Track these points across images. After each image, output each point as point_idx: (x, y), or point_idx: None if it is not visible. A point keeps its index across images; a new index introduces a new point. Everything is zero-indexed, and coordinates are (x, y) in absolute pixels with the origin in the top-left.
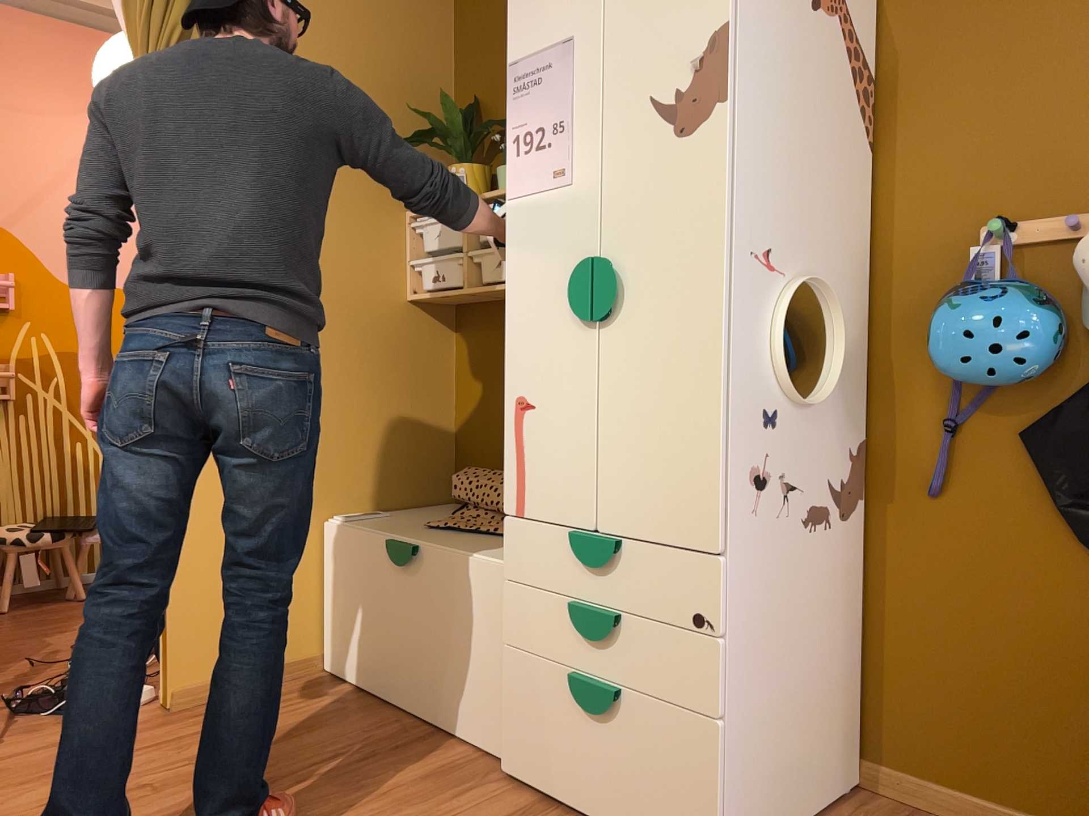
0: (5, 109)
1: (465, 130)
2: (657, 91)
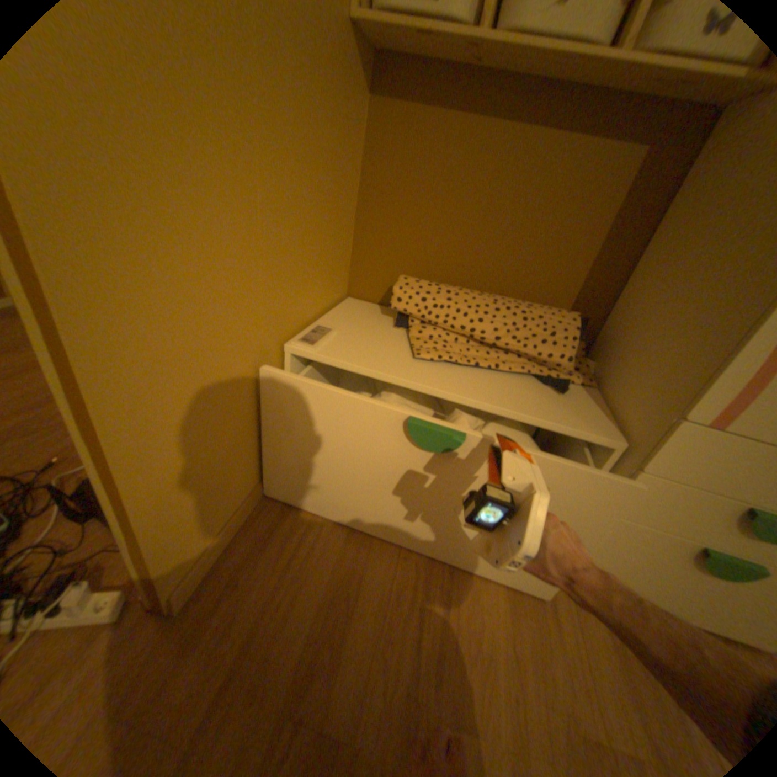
0: None
1: None
2: None
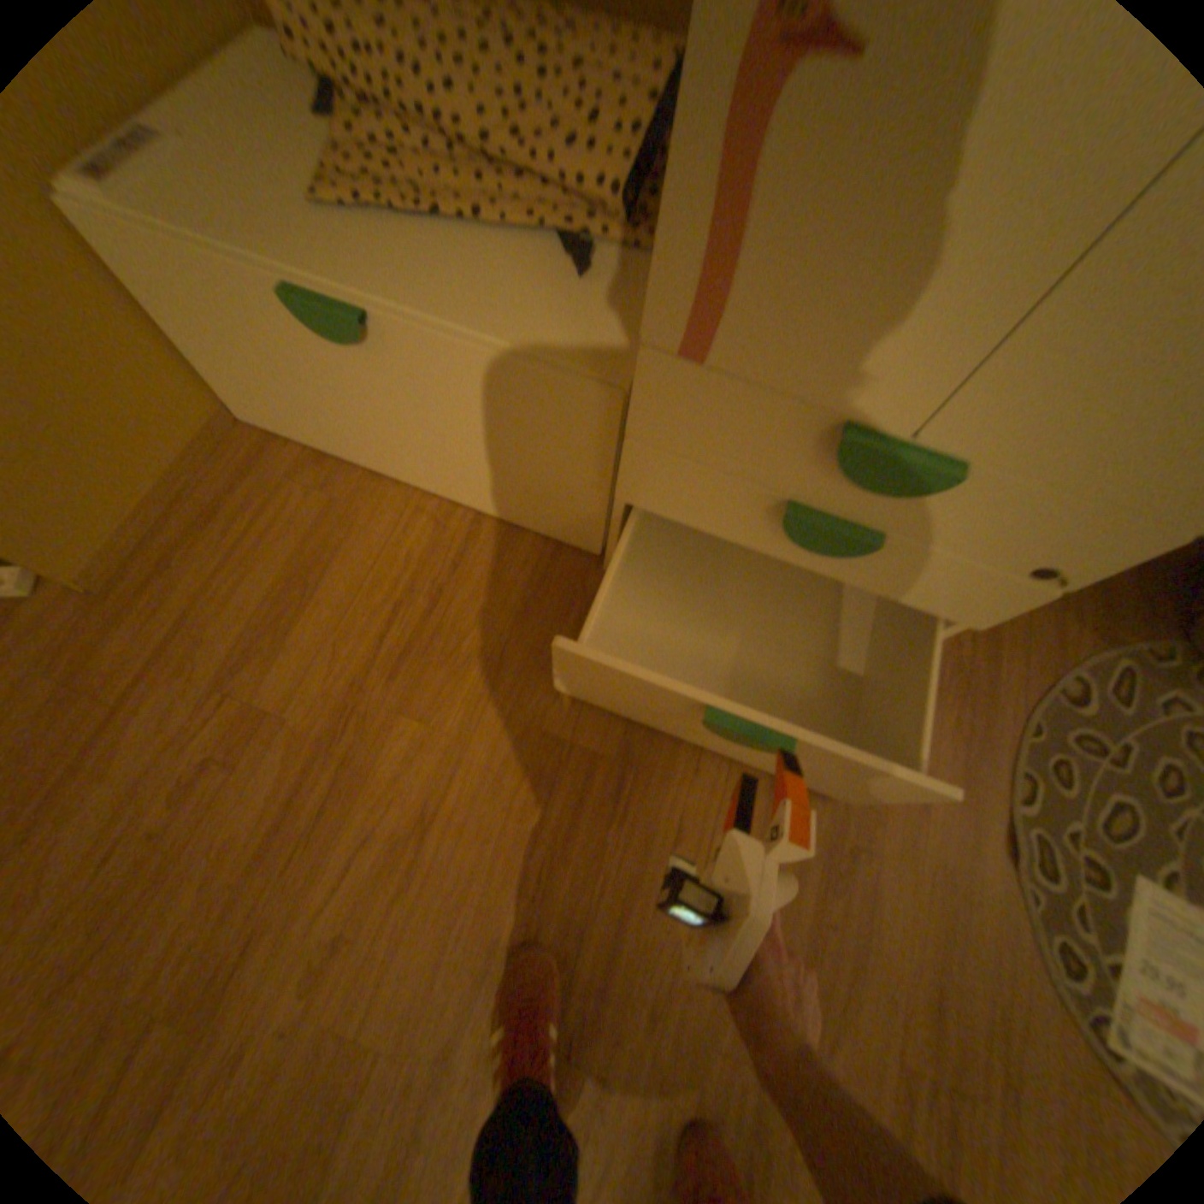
0: None
1: None
2: None
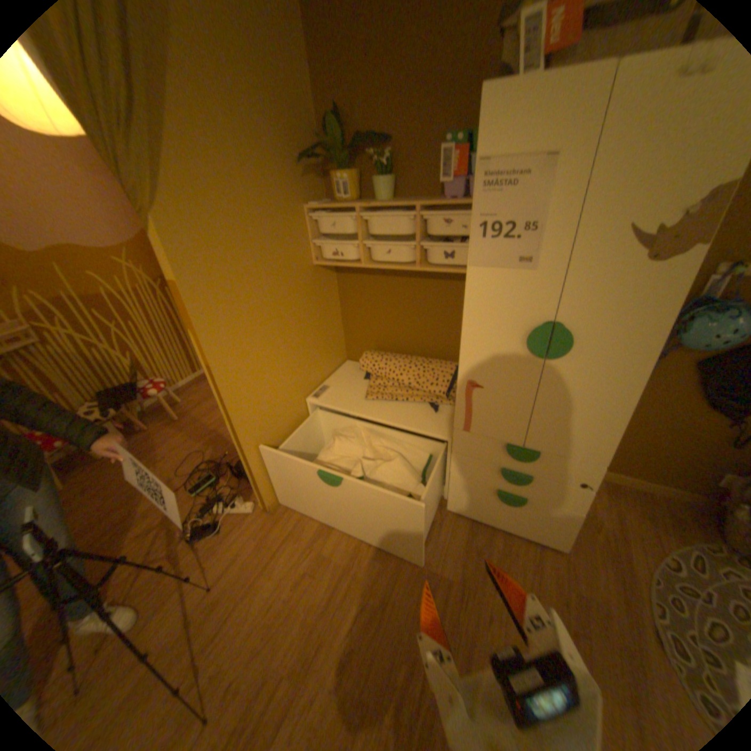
0: None
1: (340, 140)
2: (640, 220)
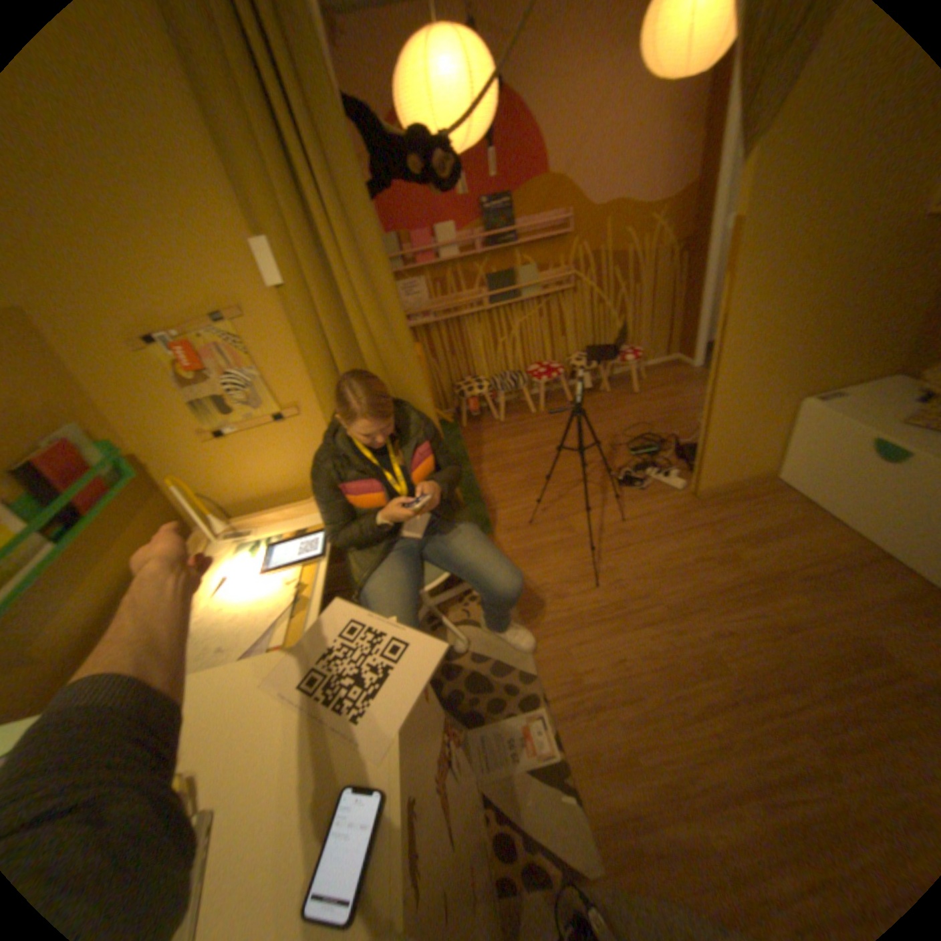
0: (555, 78)
1: None
2: None
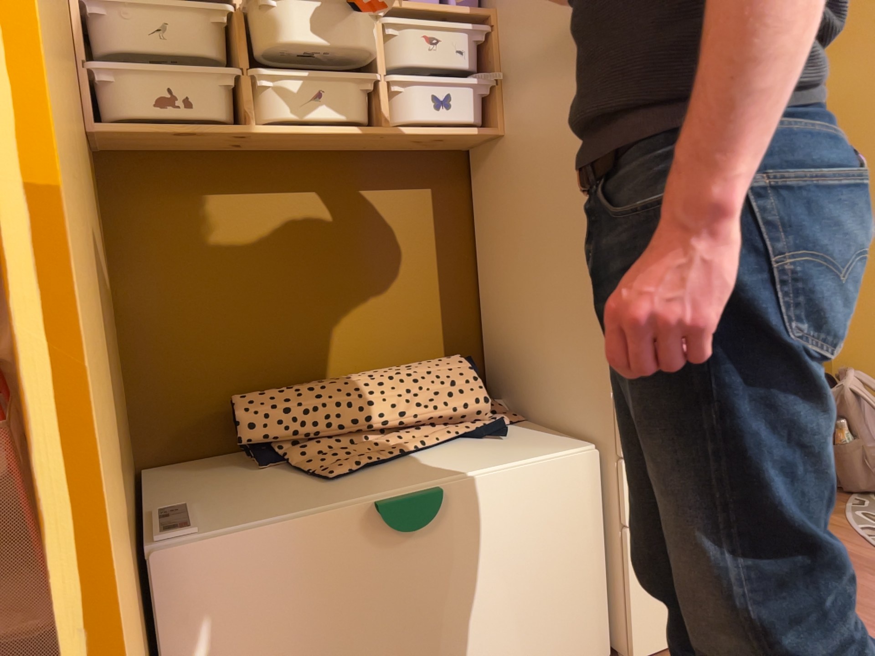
0: None
1: None
2: None
